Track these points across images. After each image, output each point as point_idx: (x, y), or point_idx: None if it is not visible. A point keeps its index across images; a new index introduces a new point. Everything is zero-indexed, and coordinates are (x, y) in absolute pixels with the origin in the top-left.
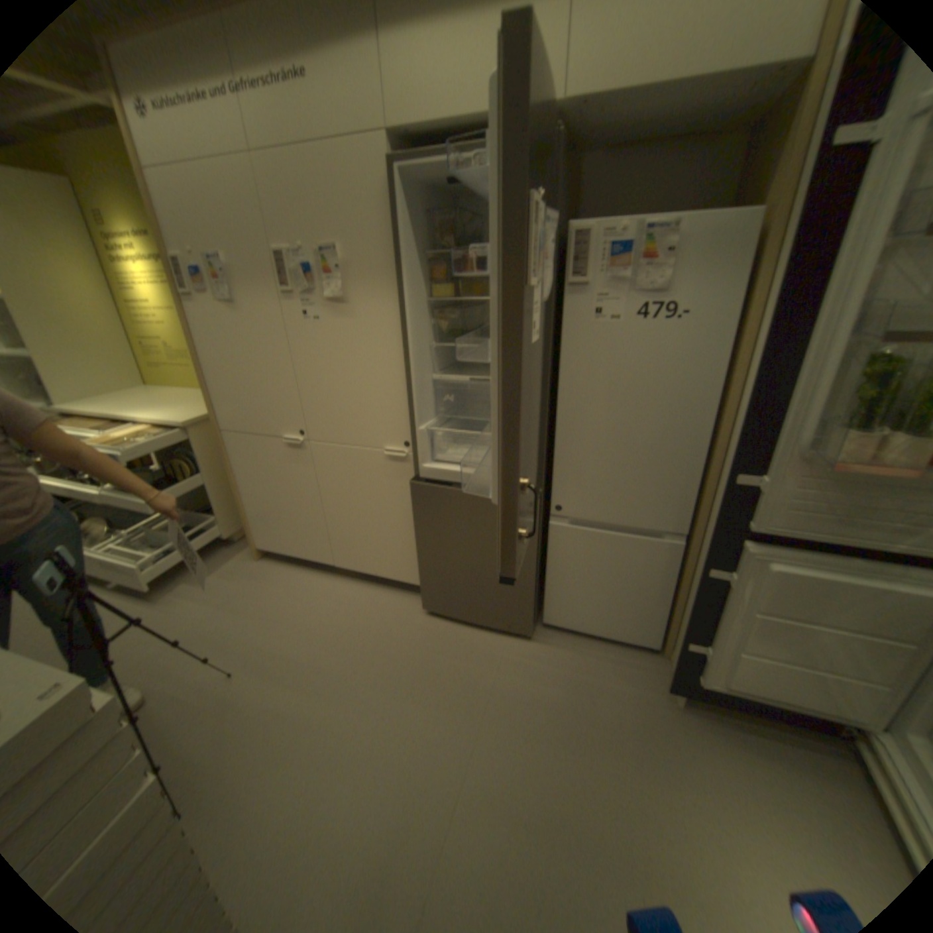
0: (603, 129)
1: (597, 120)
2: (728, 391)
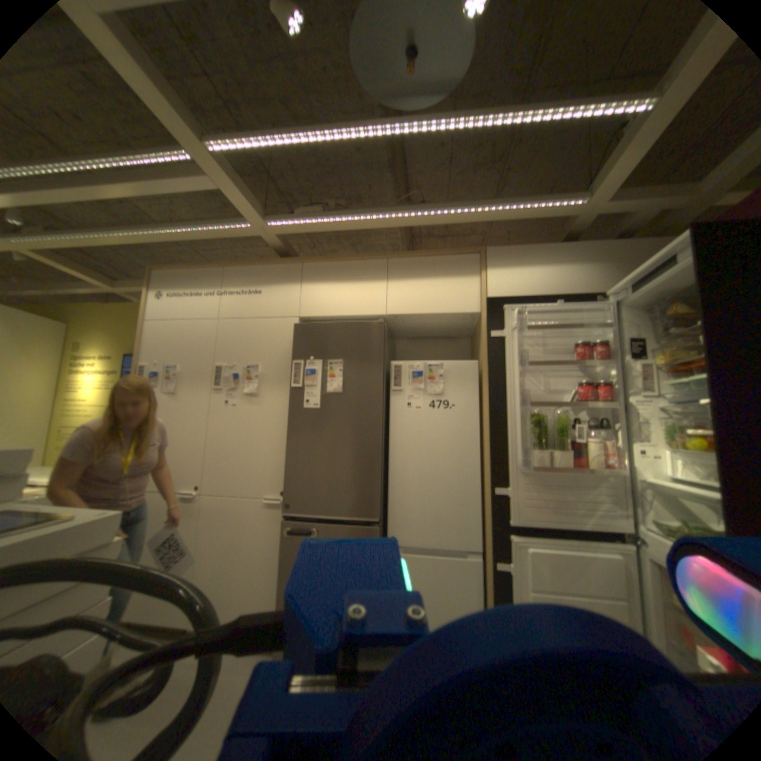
0: (404, 329)
1: (400, 325)
2: (483, 448)
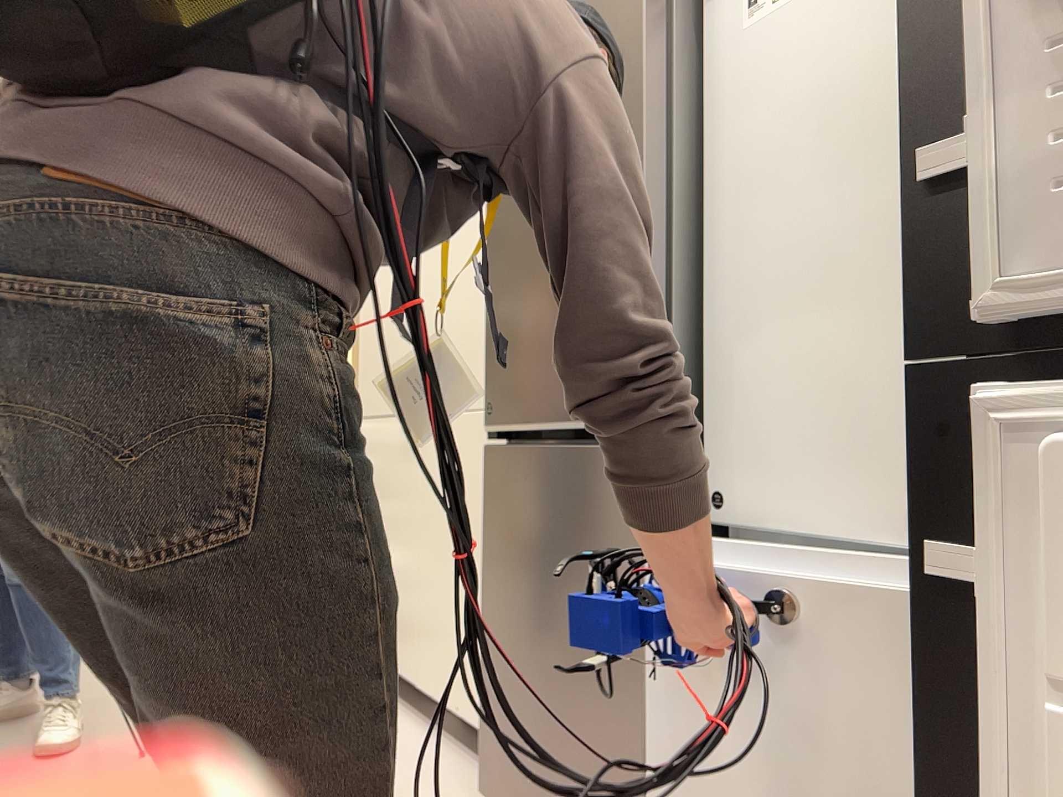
0: None
1: None
2: None
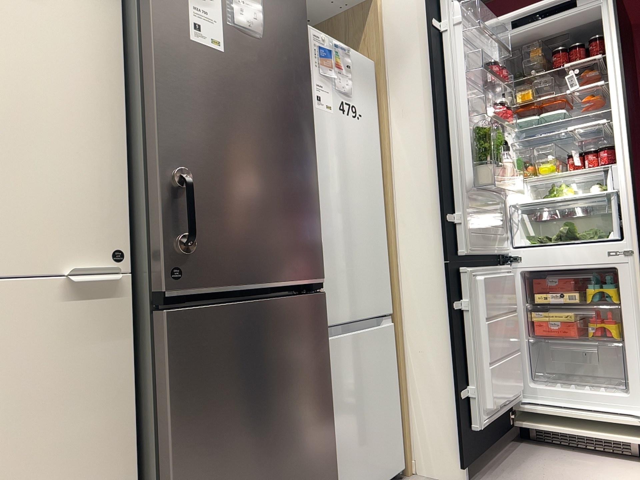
0: None
1: None
2: (383, 181)
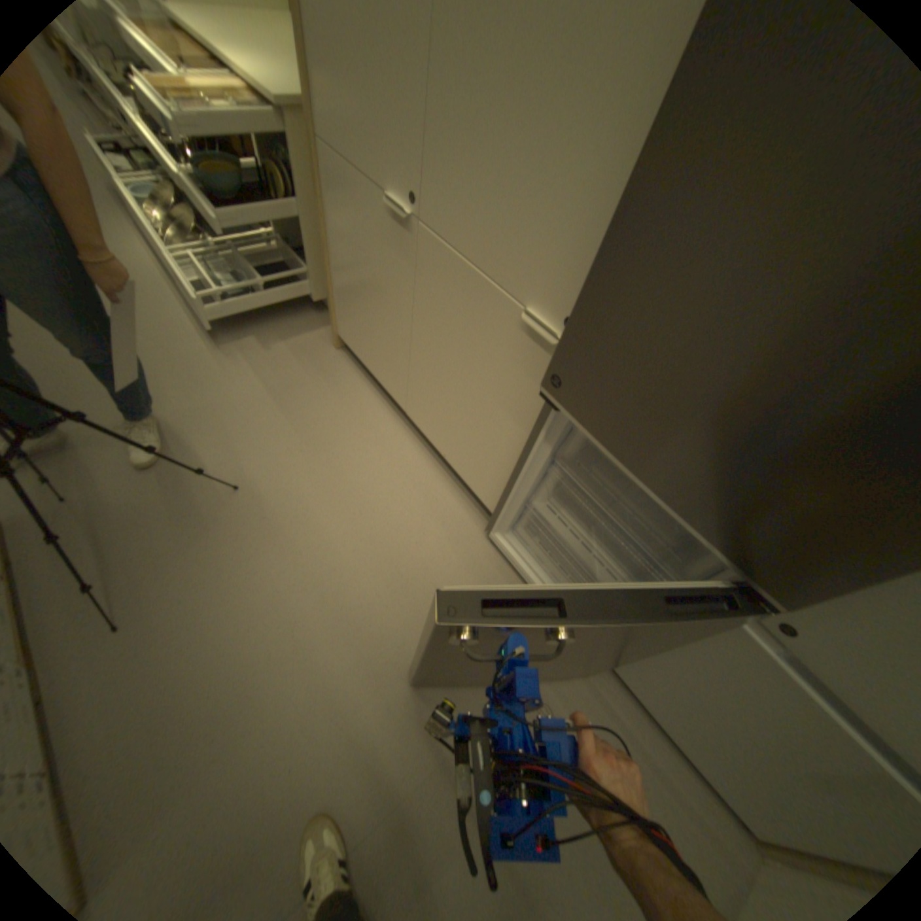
0: None
1: None
2: None
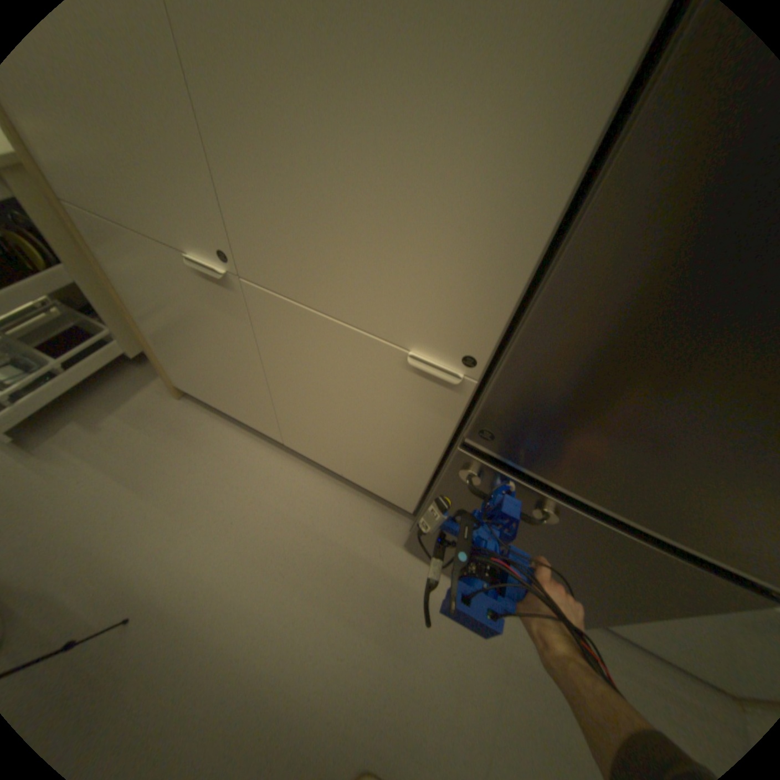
0: None
1: None
2: None
